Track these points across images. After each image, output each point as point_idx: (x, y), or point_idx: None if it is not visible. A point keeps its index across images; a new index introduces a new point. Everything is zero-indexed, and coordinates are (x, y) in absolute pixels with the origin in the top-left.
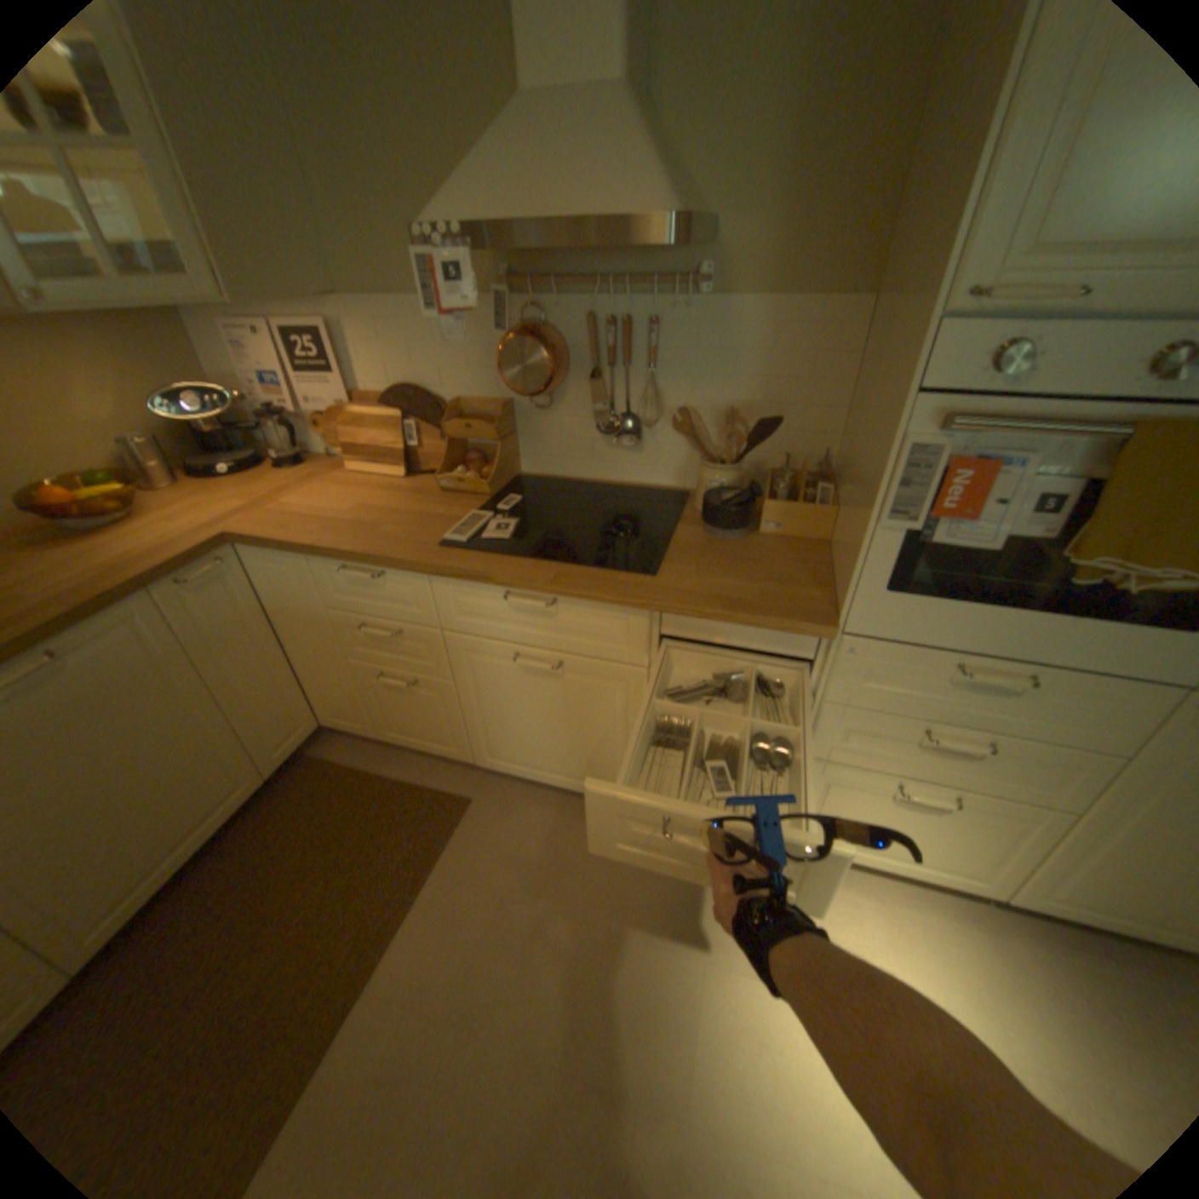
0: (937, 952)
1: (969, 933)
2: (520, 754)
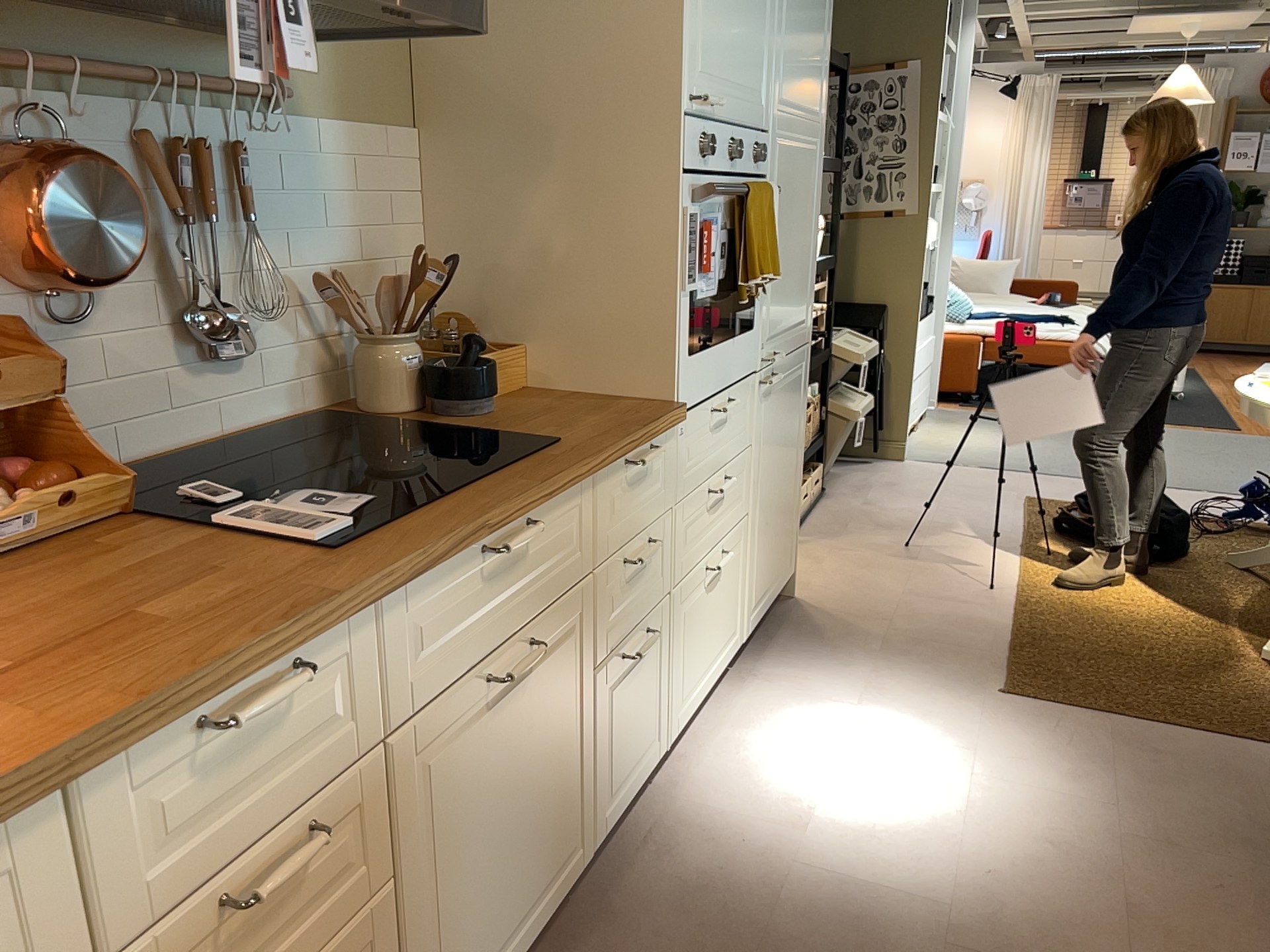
0: (770, 709)
1: (752, 688)
2: (479, 947)
